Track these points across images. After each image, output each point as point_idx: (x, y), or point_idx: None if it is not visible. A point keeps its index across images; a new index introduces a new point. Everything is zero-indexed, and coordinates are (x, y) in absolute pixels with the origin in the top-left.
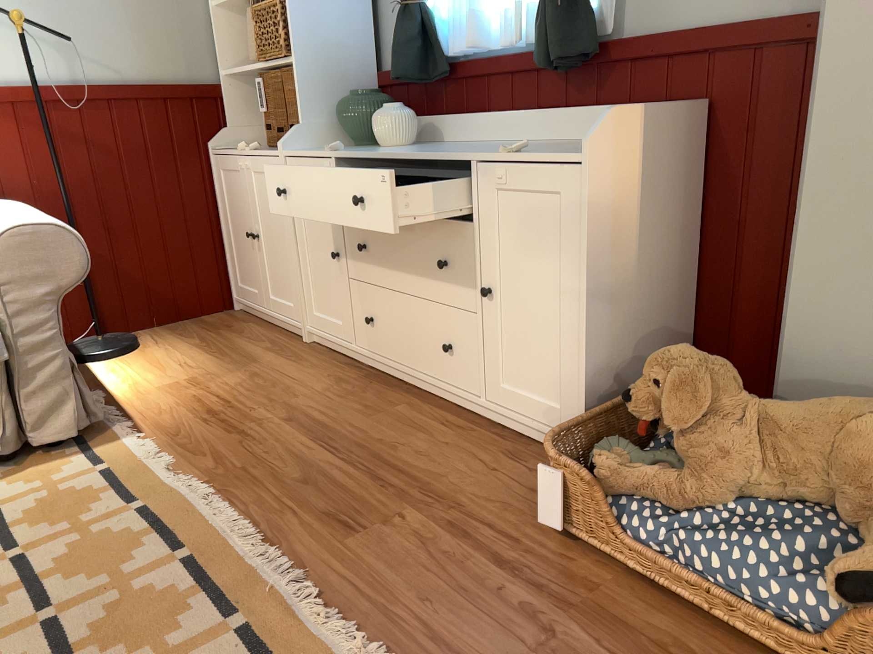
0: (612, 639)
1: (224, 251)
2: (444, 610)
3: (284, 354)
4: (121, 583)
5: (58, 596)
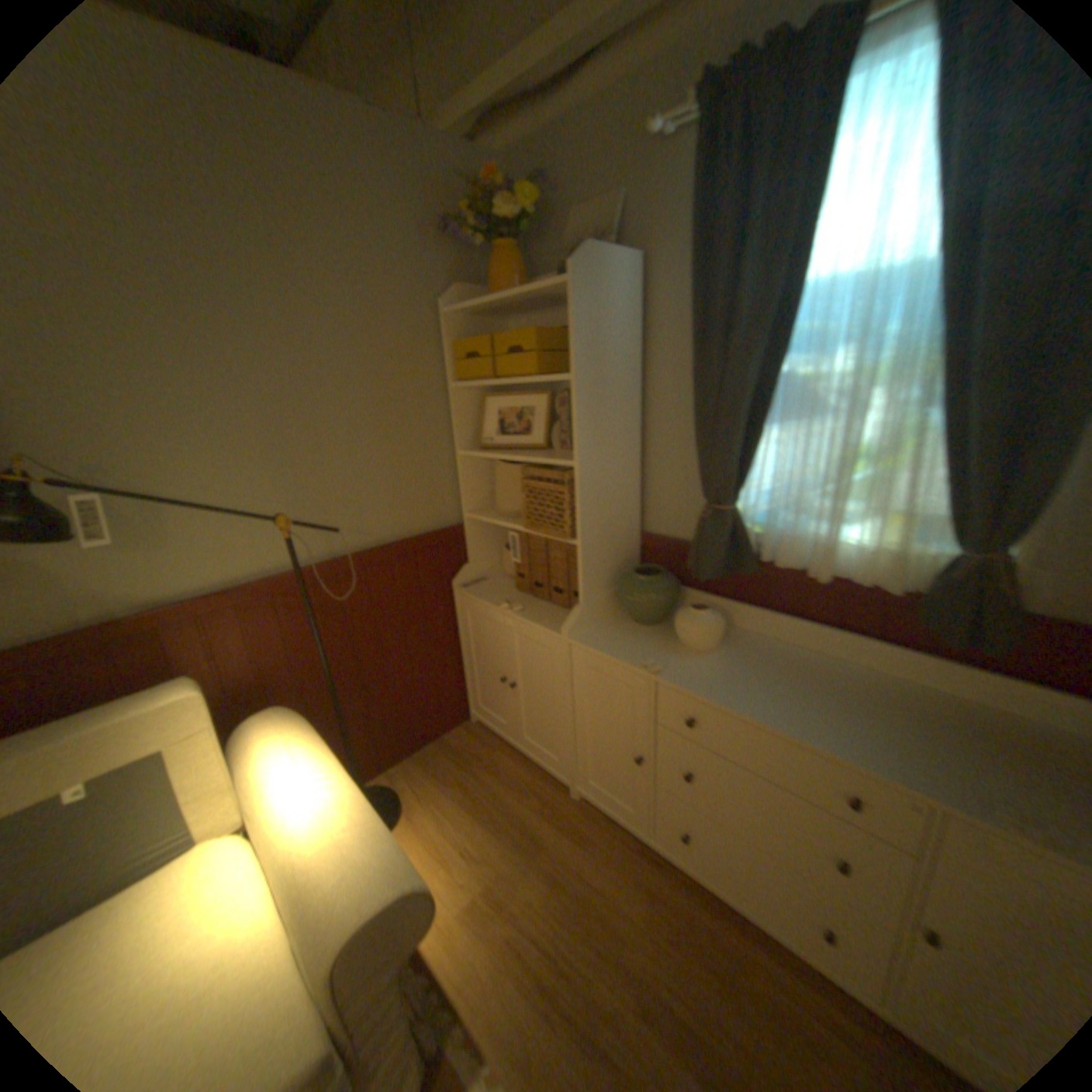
0: None
1: (464, 672)
2: None
3: (565, 827)
4: None
5: None
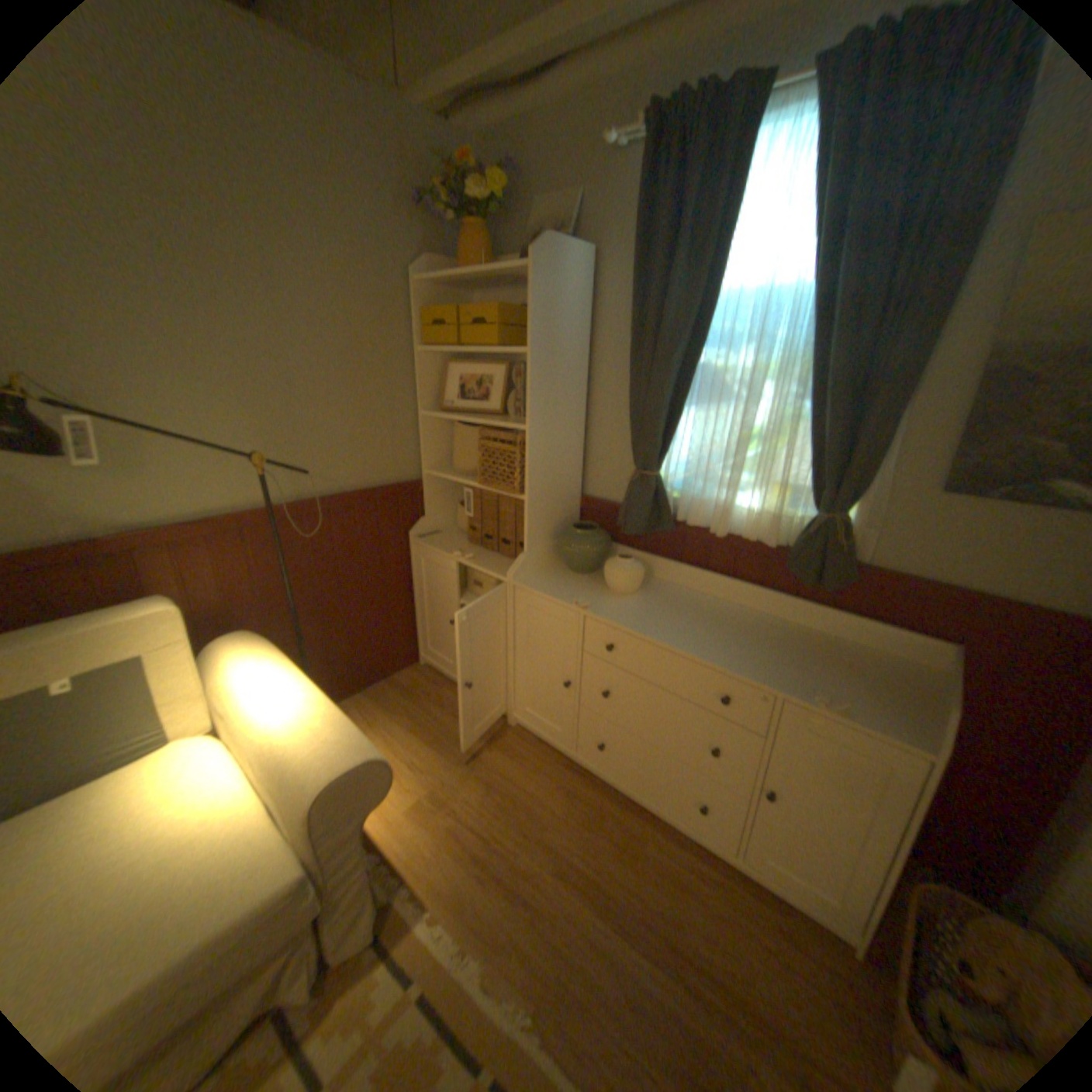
0: None
1: (415, 617)
2: None
3: (500, 745)
4: None
5: None
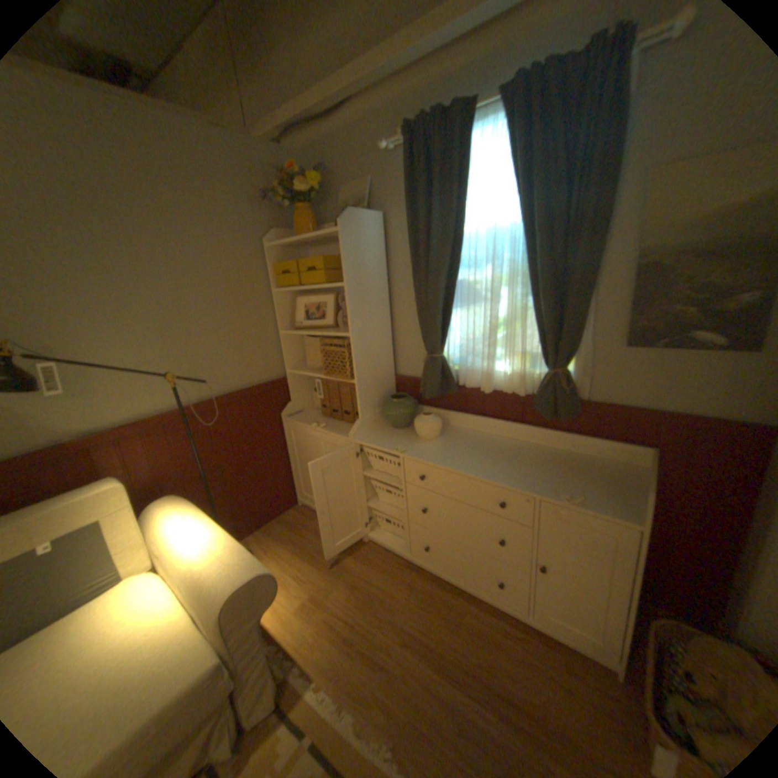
0: None
1: (291, 472)
2: None
3: (358, 557)
4: None
5: None
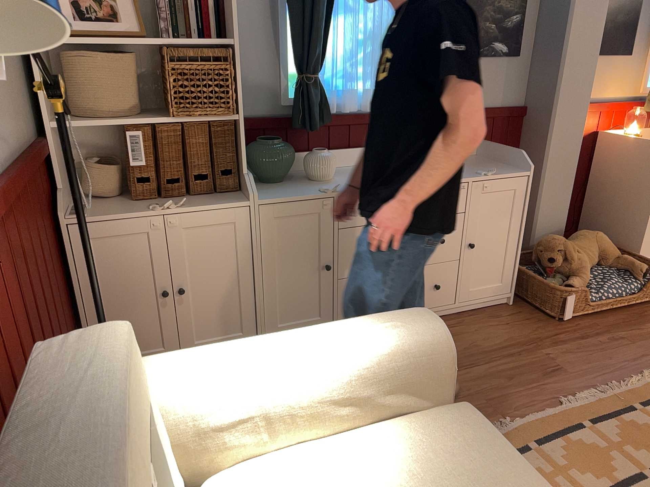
0: (623, 328)
1: None
2: (614, 356)
3: None
4: (615, 447)
5: (632, 473)
